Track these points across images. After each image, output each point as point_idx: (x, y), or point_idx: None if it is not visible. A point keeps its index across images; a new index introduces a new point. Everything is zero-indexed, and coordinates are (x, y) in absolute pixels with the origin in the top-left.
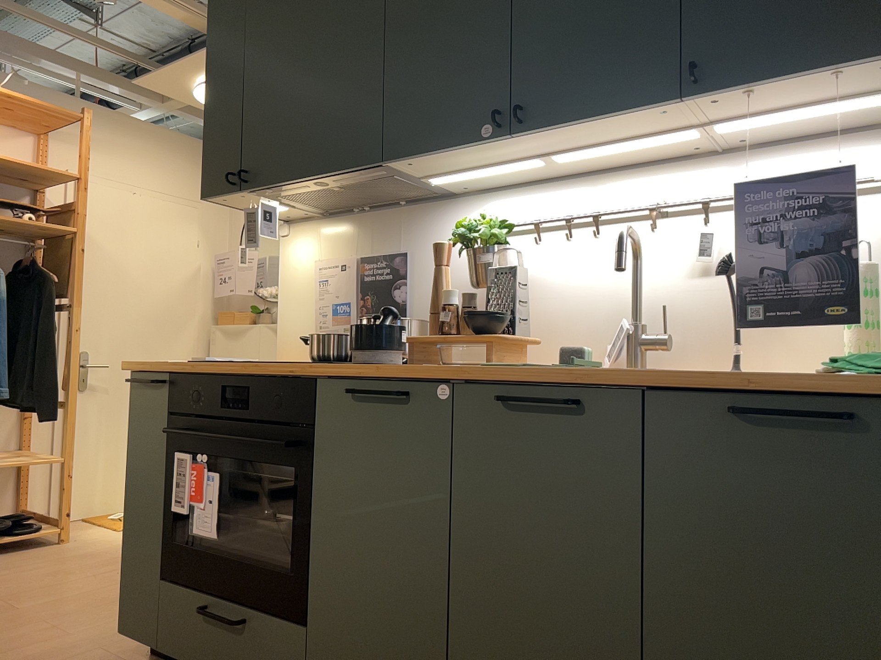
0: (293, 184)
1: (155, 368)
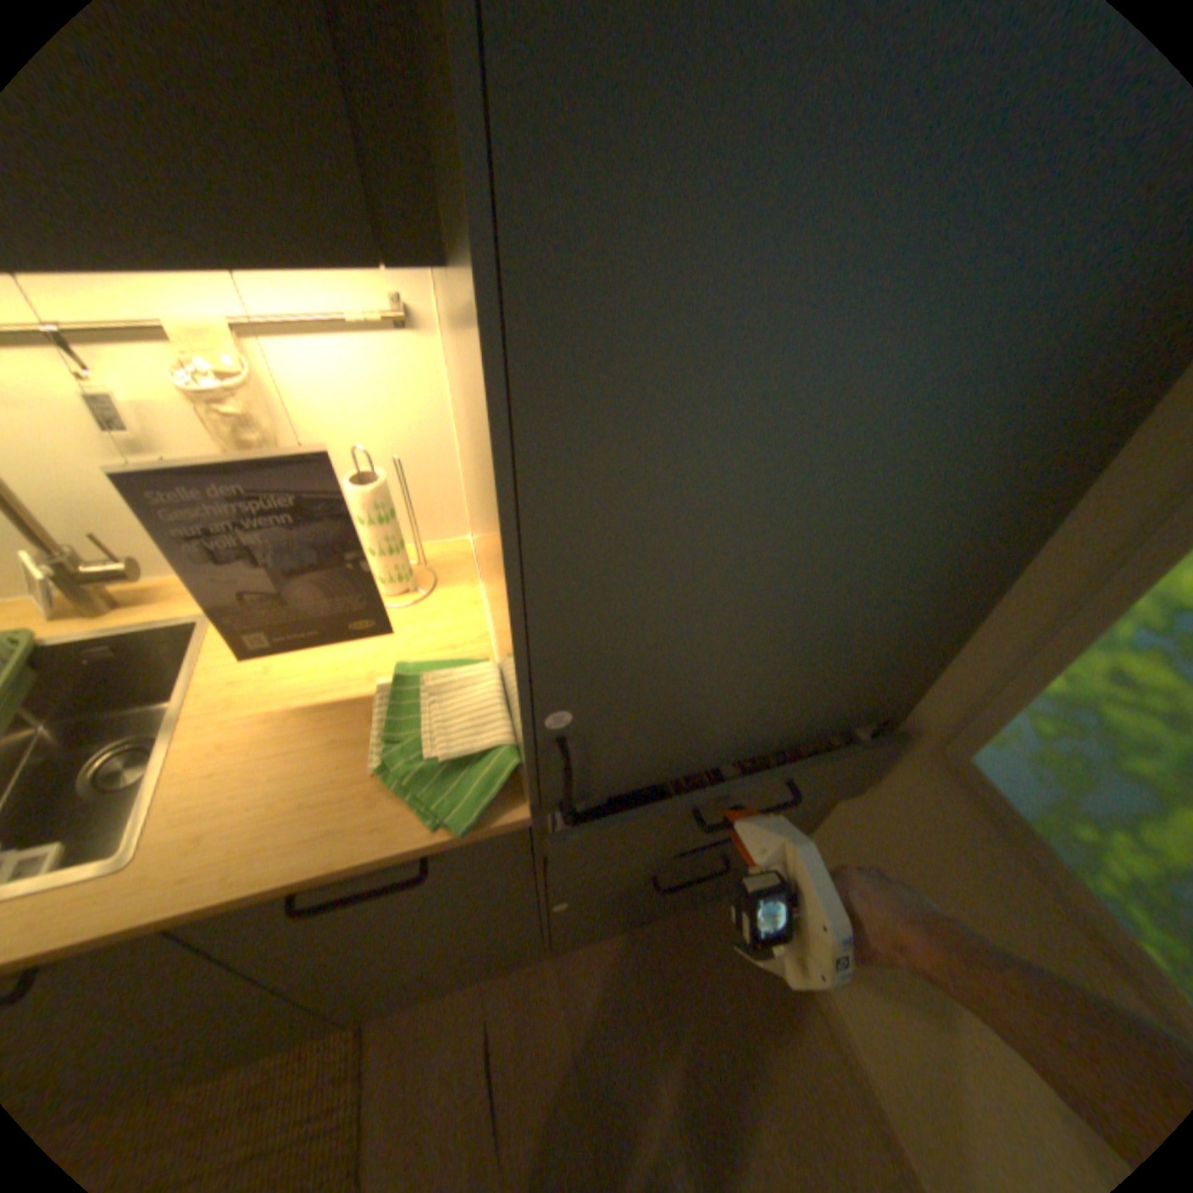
0: None
1: None
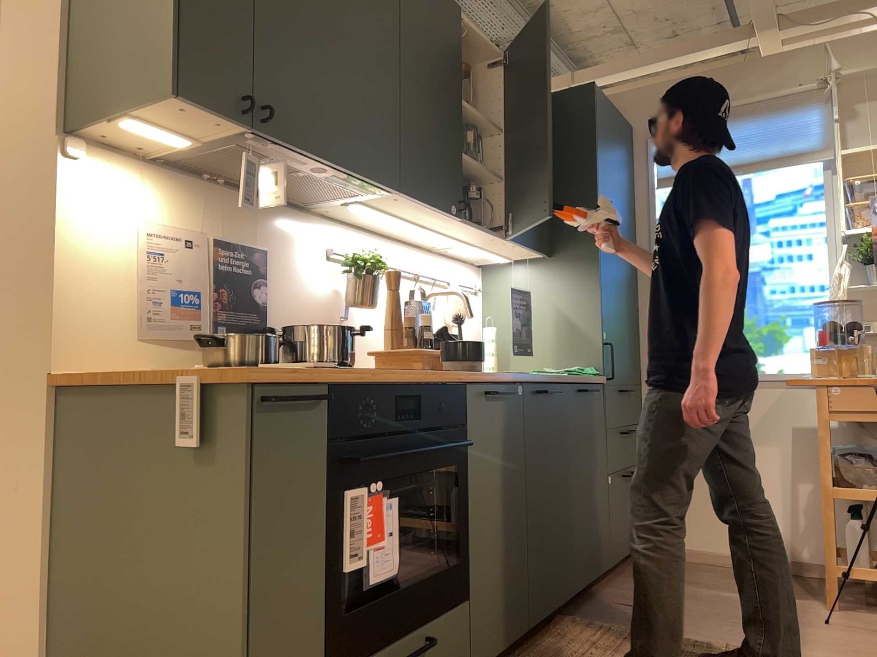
0: (308, 158)
1: (311, 377)
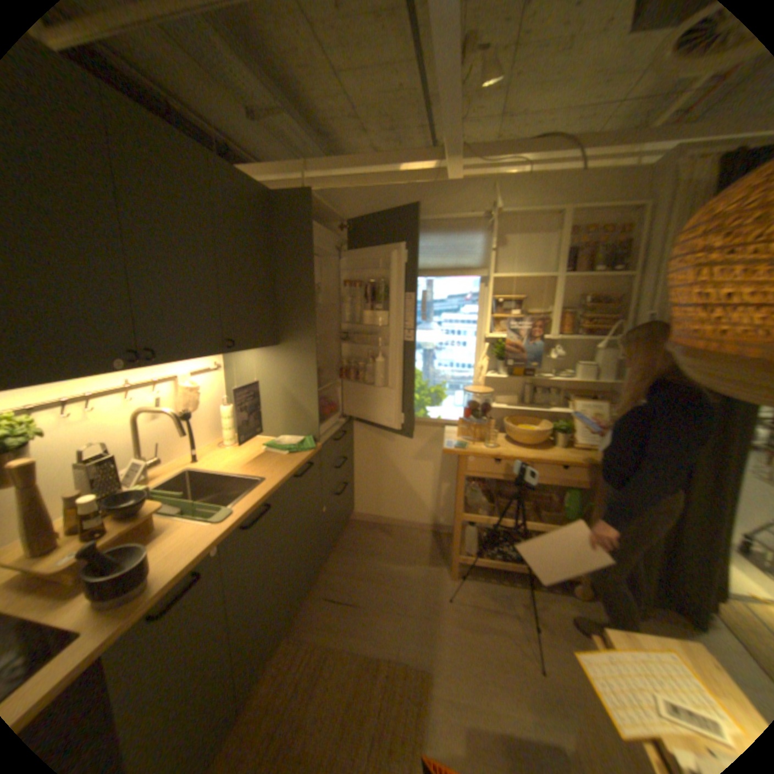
0: None
1: None
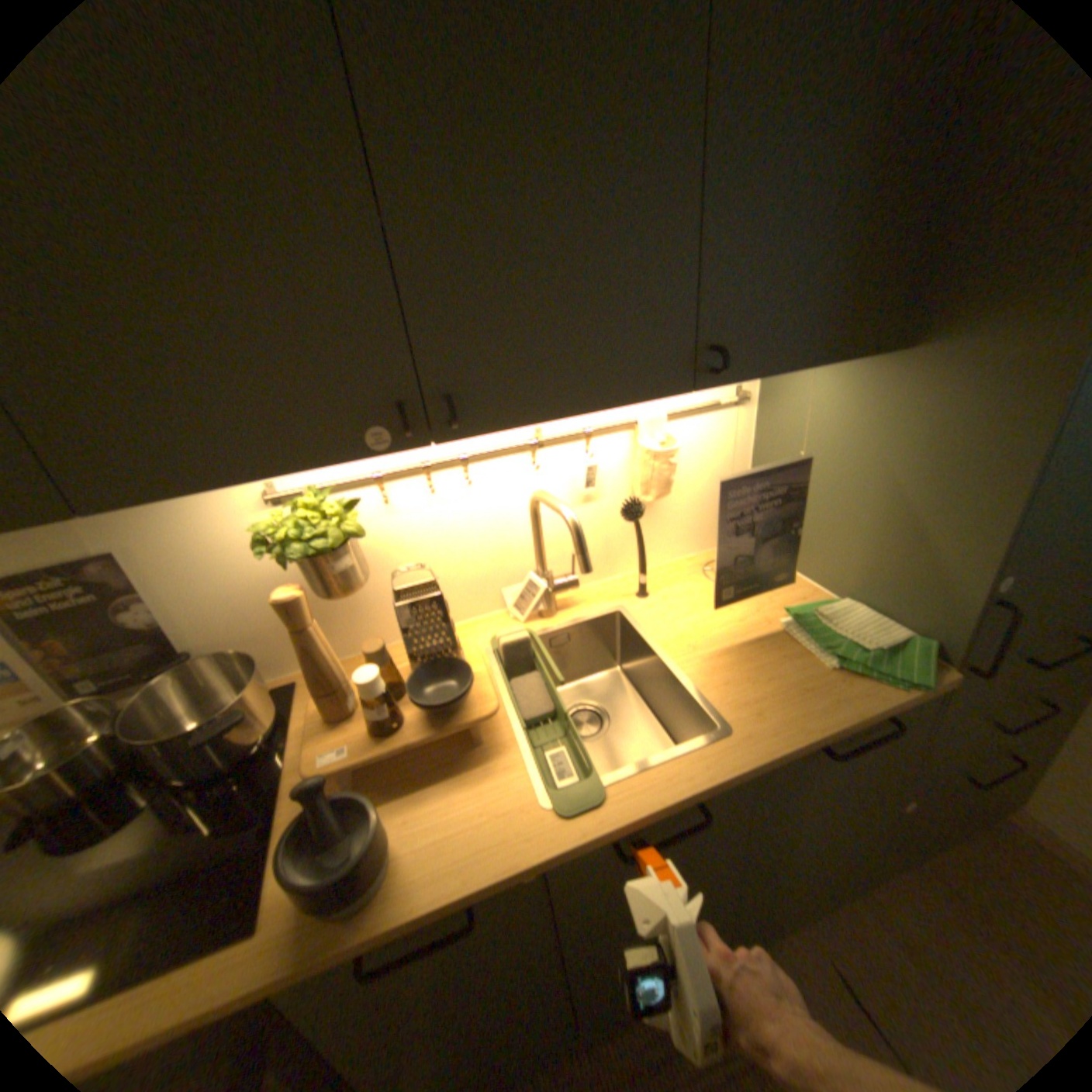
0: None
1: None
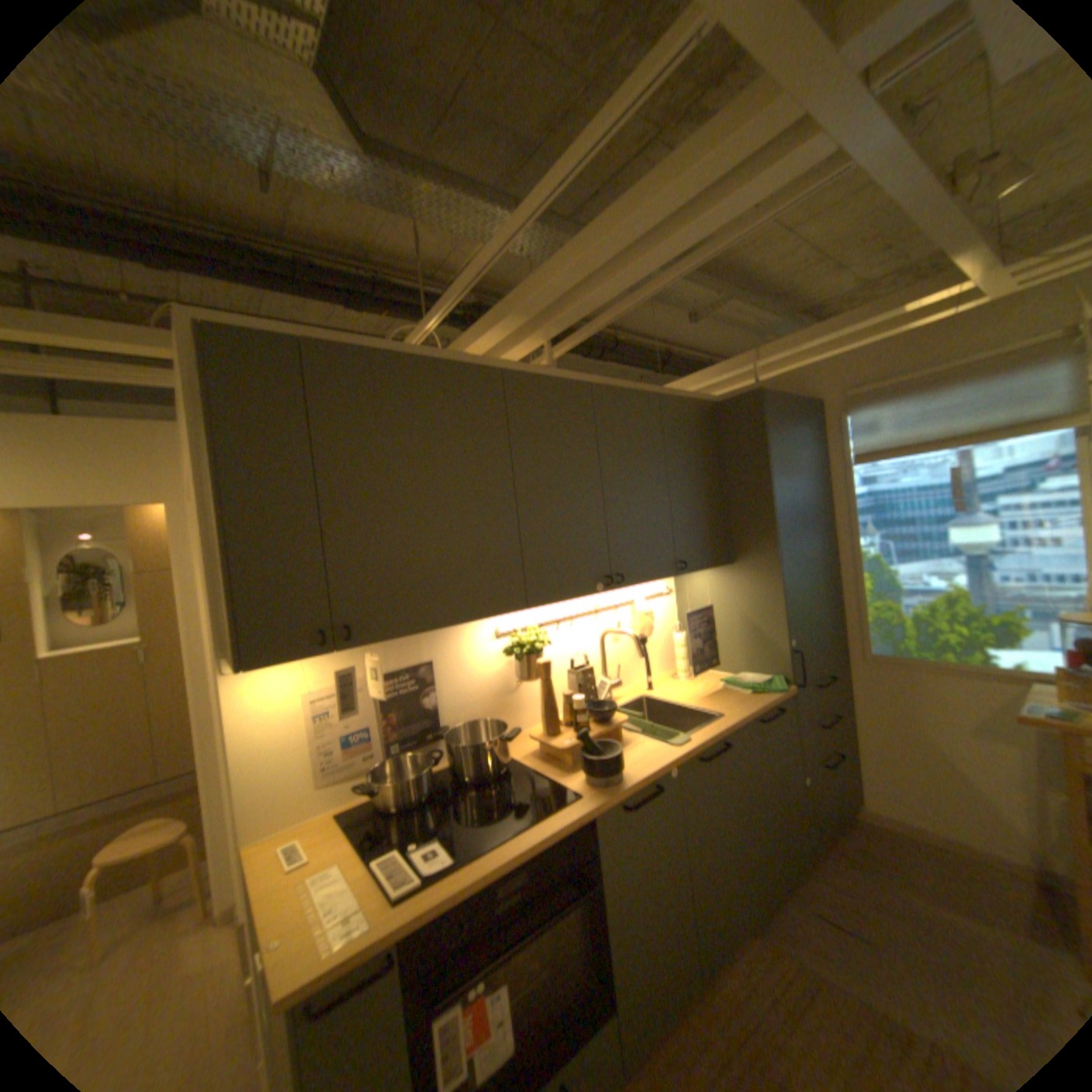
0: (414, 633)
1: (370, 953)
